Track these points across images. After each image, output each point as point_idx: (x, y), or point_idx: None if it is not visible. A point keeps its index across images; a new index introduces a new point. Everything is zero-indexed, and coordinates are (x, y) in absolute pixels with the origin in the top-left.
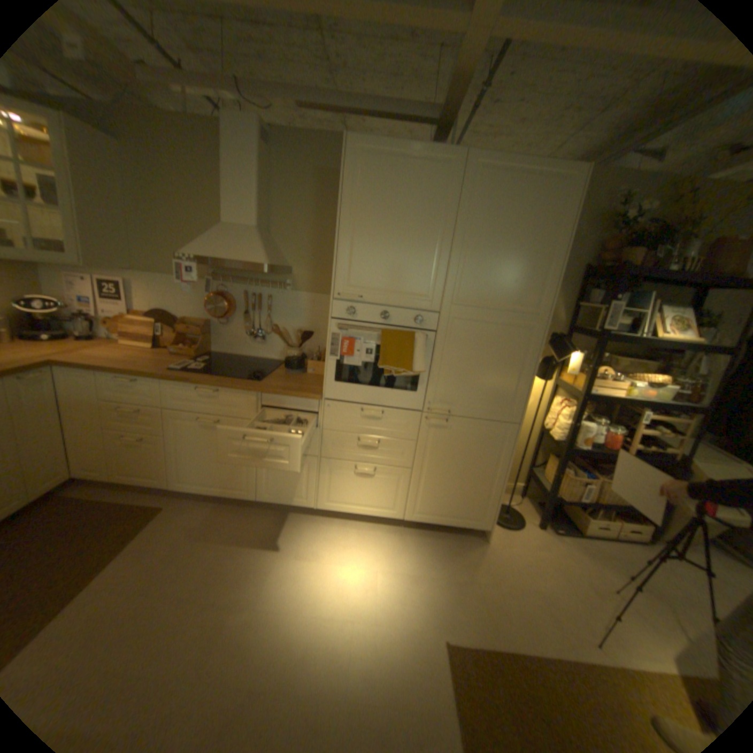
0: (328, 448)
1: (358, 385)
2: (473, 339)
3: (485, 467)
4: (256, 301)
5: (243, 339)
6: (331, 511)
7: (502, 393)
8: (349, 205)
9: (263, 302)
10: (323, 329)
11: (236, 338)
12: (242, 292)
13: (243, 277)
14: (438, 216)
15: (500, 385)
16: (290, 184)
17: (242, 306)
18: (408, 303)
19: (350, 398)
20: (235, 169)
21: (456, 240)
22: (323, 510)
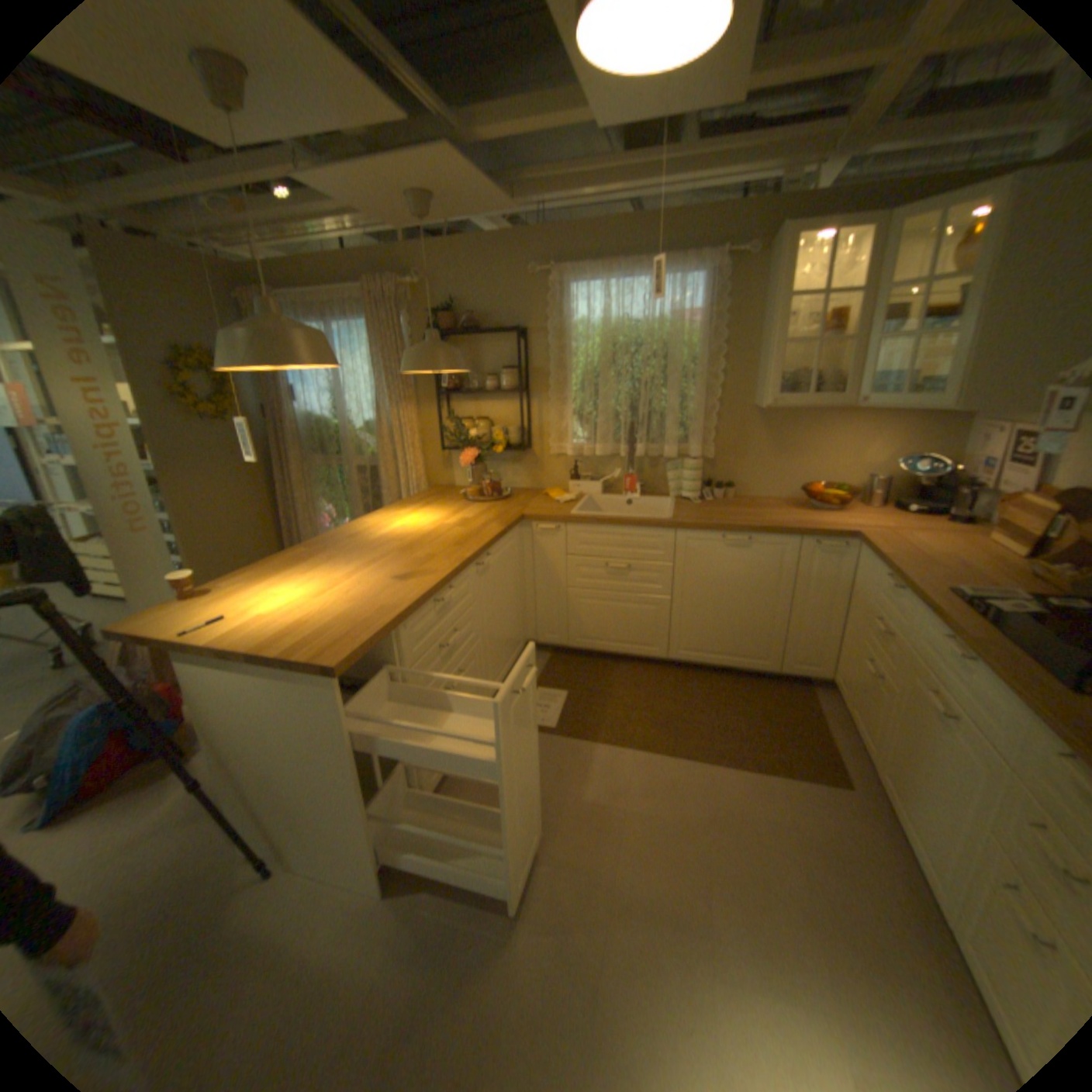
0: None
1: None
2: None
3: None
4: None
5: None
6: None
7: None
8: None
9: None
10: None
11: None
12: None
13: None
14: None
15: None
16: None
17: None
18: None
19: None
20: None
21: None
22: None
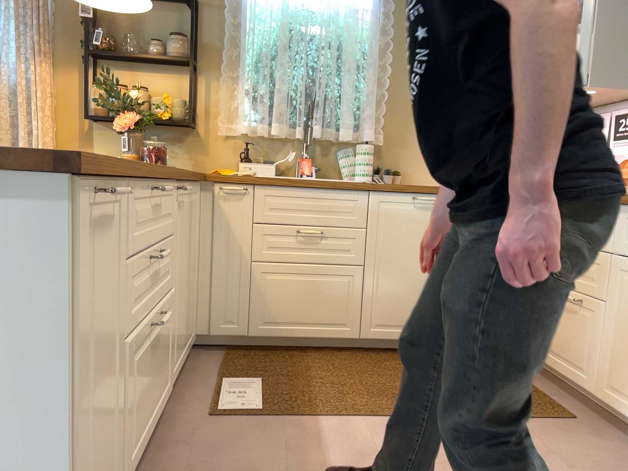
0: None
1: None
2: None
3: None
4: None
5: None
6: None
7: None
8: None
9: None
10: None
11: None
12: None
13: None
14: None
15: None
16: None
17: None
18: None
19: None
20: None
21: None
22: None
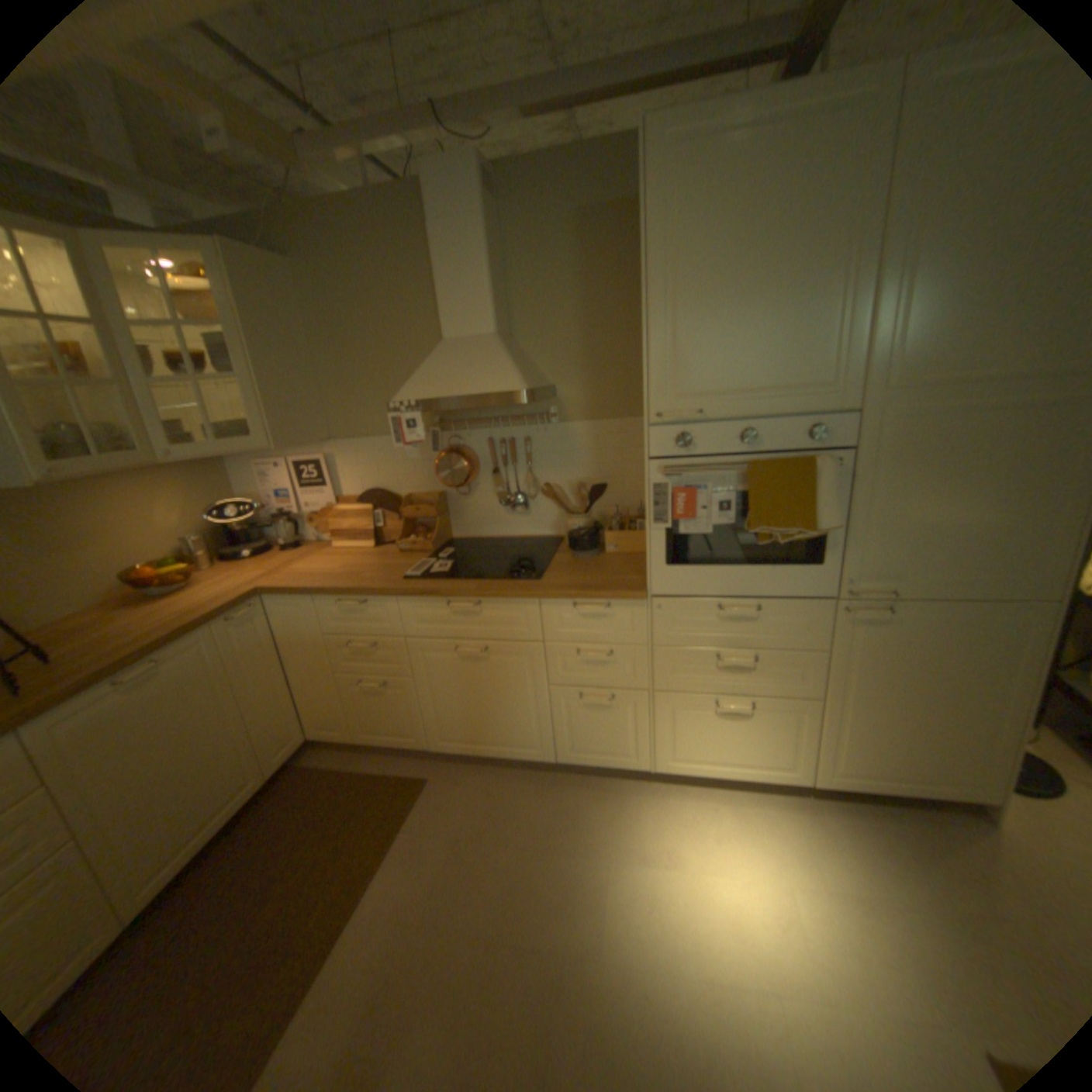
0: (666, 674)
1: (708, 565)
2: (941, 447)
3: (982, 689)
4: (507, 449)
5: (495, 510)
6: (680, 774)
7: (1017, 545)
8: (661, 248)
9: (518, 448)
10: (618, 474)
11: (485, 510)
12: (484, 439)
13: (483, 416)
14: (847, 219)
15: (1010, 529)
16: (535, 248)
17: (487, 460)
18: (794, 404)
19: (696, 590)
20: (452, 246)
21: (891, 256)
22: (667, 773)
